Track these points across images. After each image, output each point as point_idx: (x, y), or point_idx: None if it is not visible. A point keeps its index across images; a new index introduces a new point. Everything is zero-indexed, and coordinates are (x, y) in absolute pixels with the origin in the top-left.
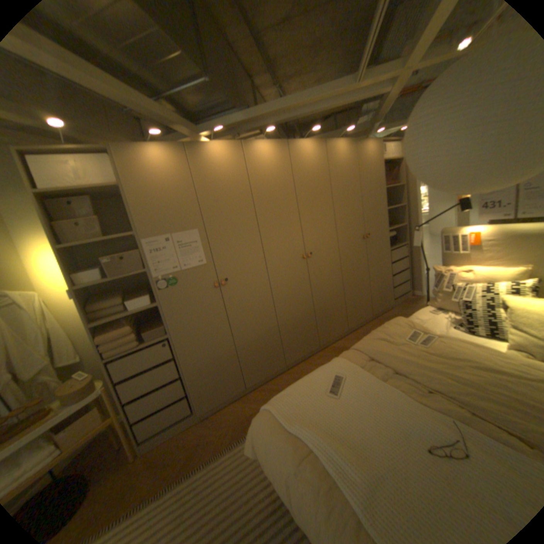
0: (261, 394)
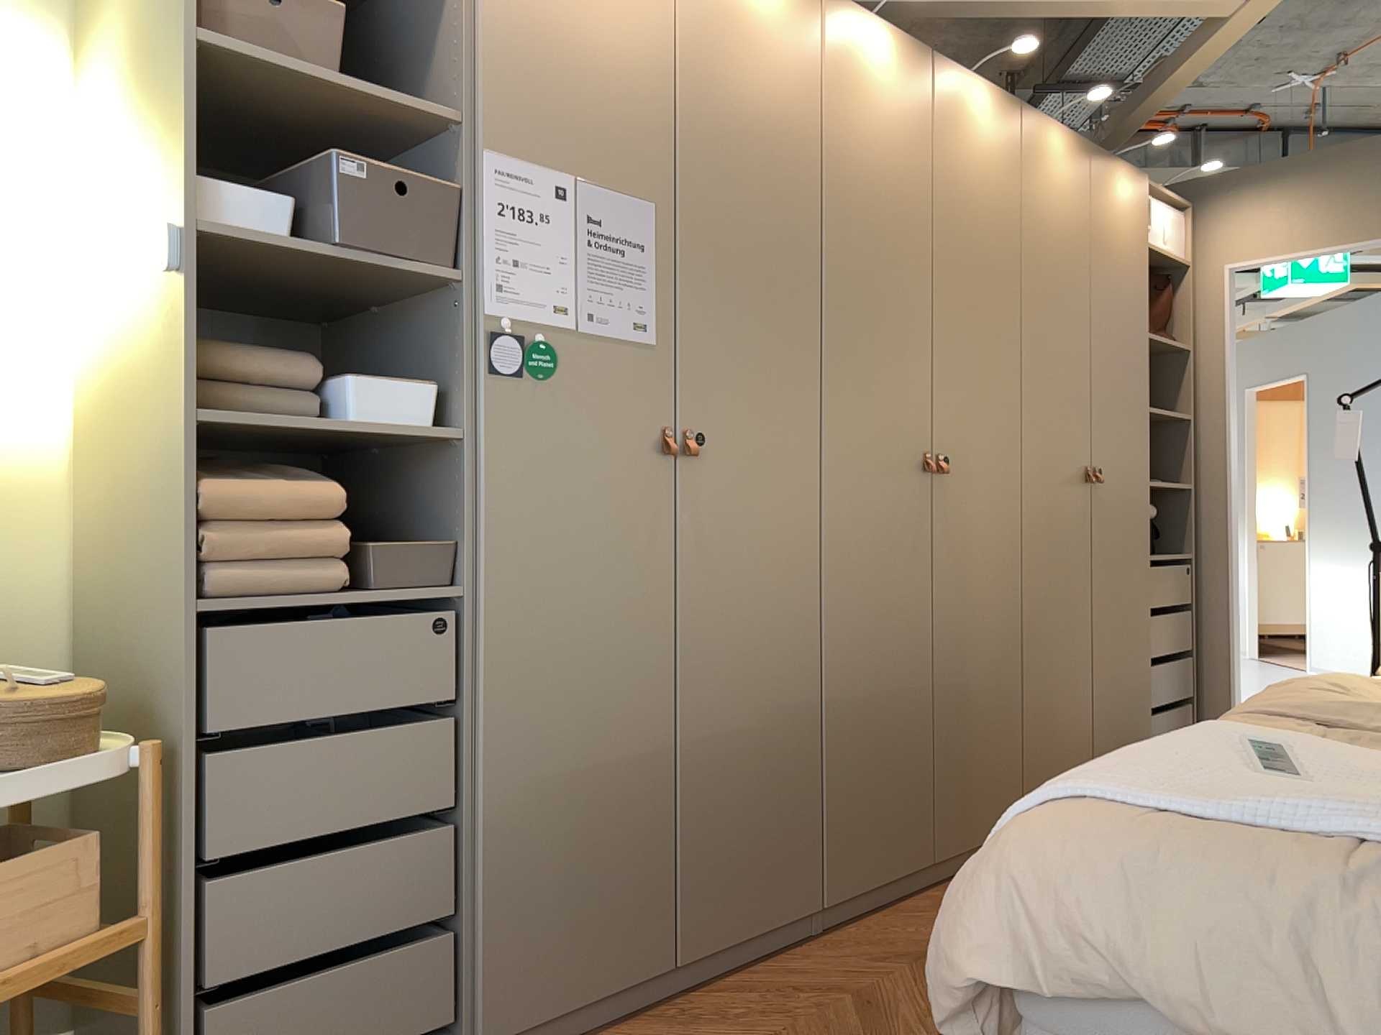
0: (745, 998)
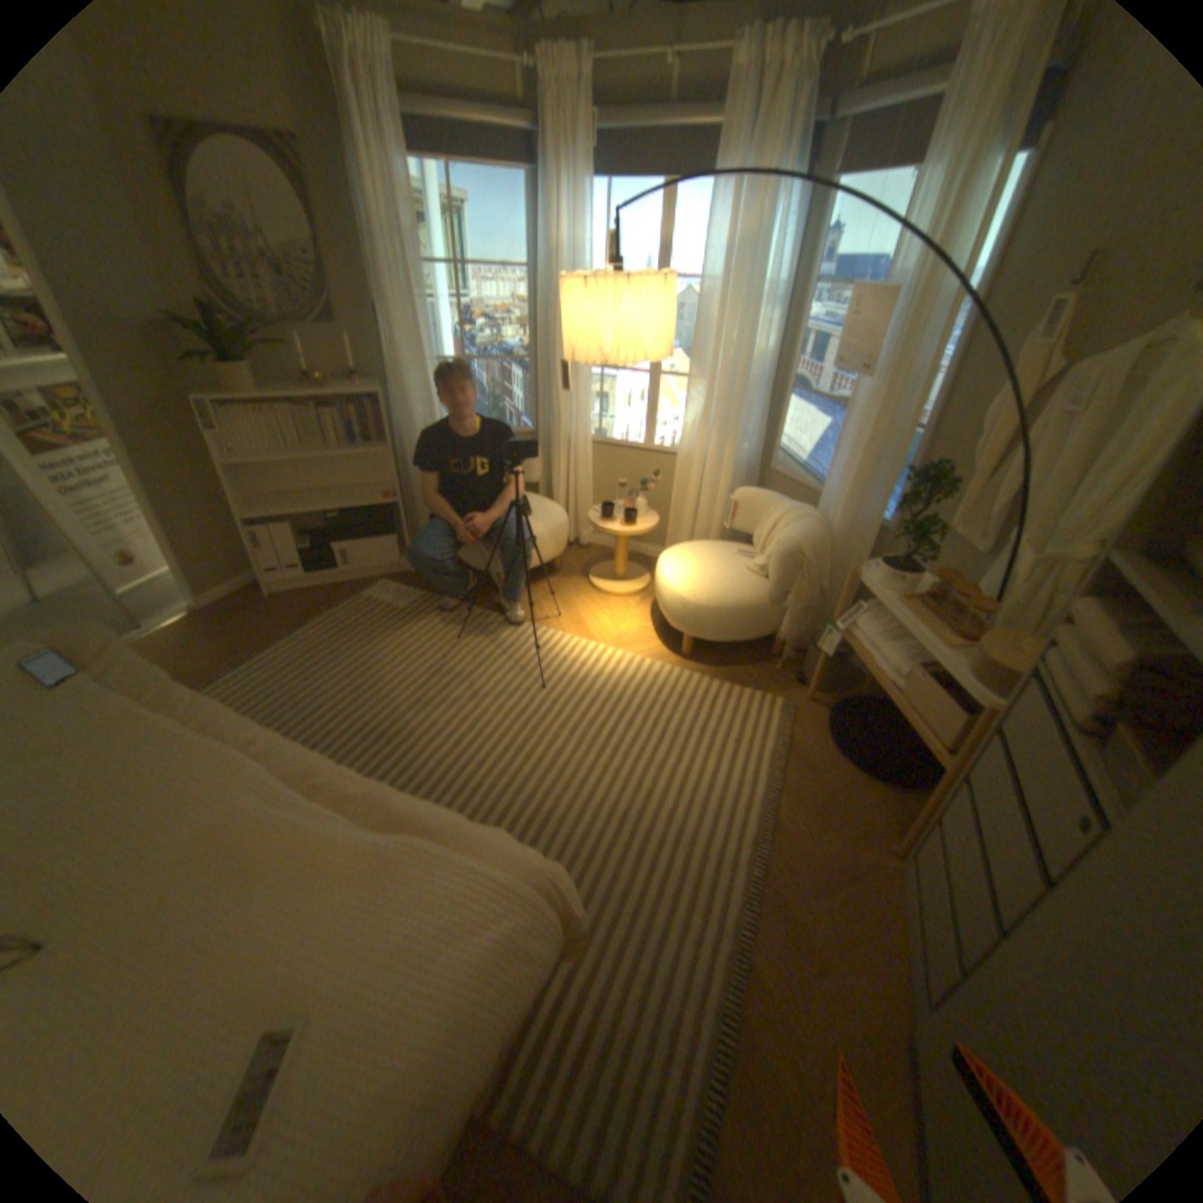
0: None
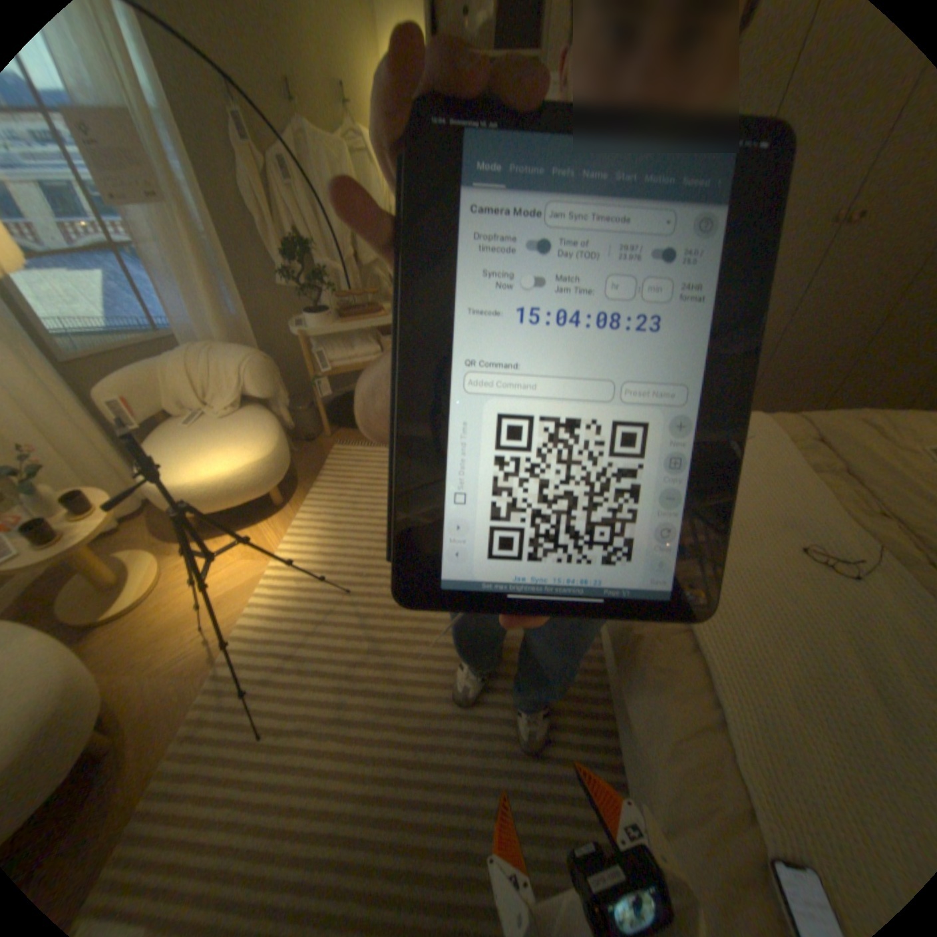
0: None
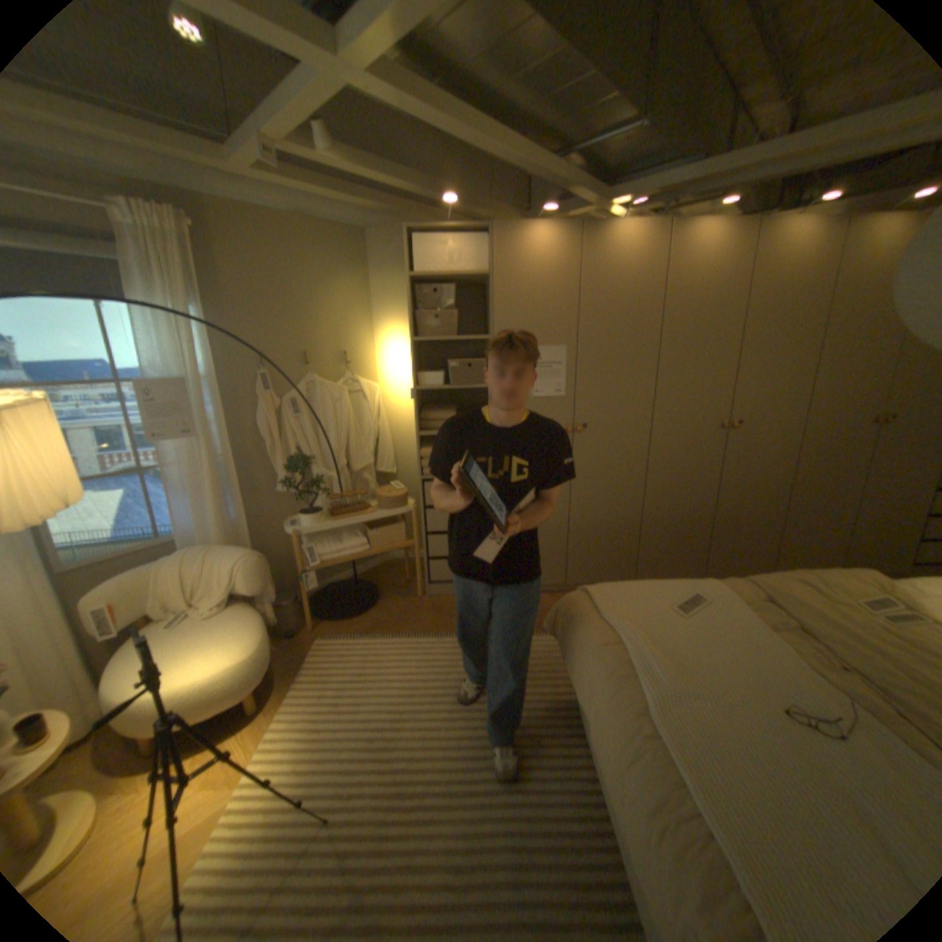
0: None
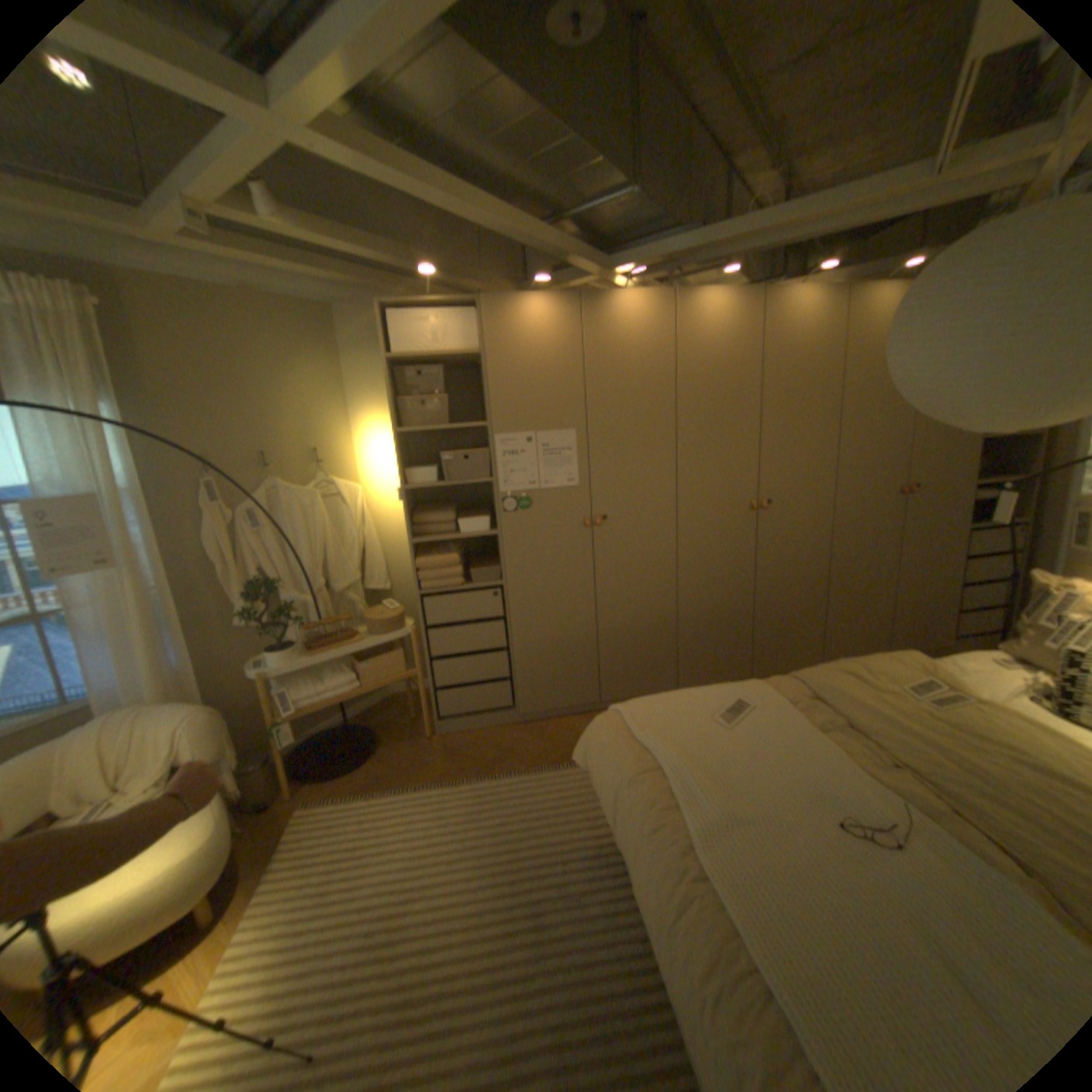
0: None
